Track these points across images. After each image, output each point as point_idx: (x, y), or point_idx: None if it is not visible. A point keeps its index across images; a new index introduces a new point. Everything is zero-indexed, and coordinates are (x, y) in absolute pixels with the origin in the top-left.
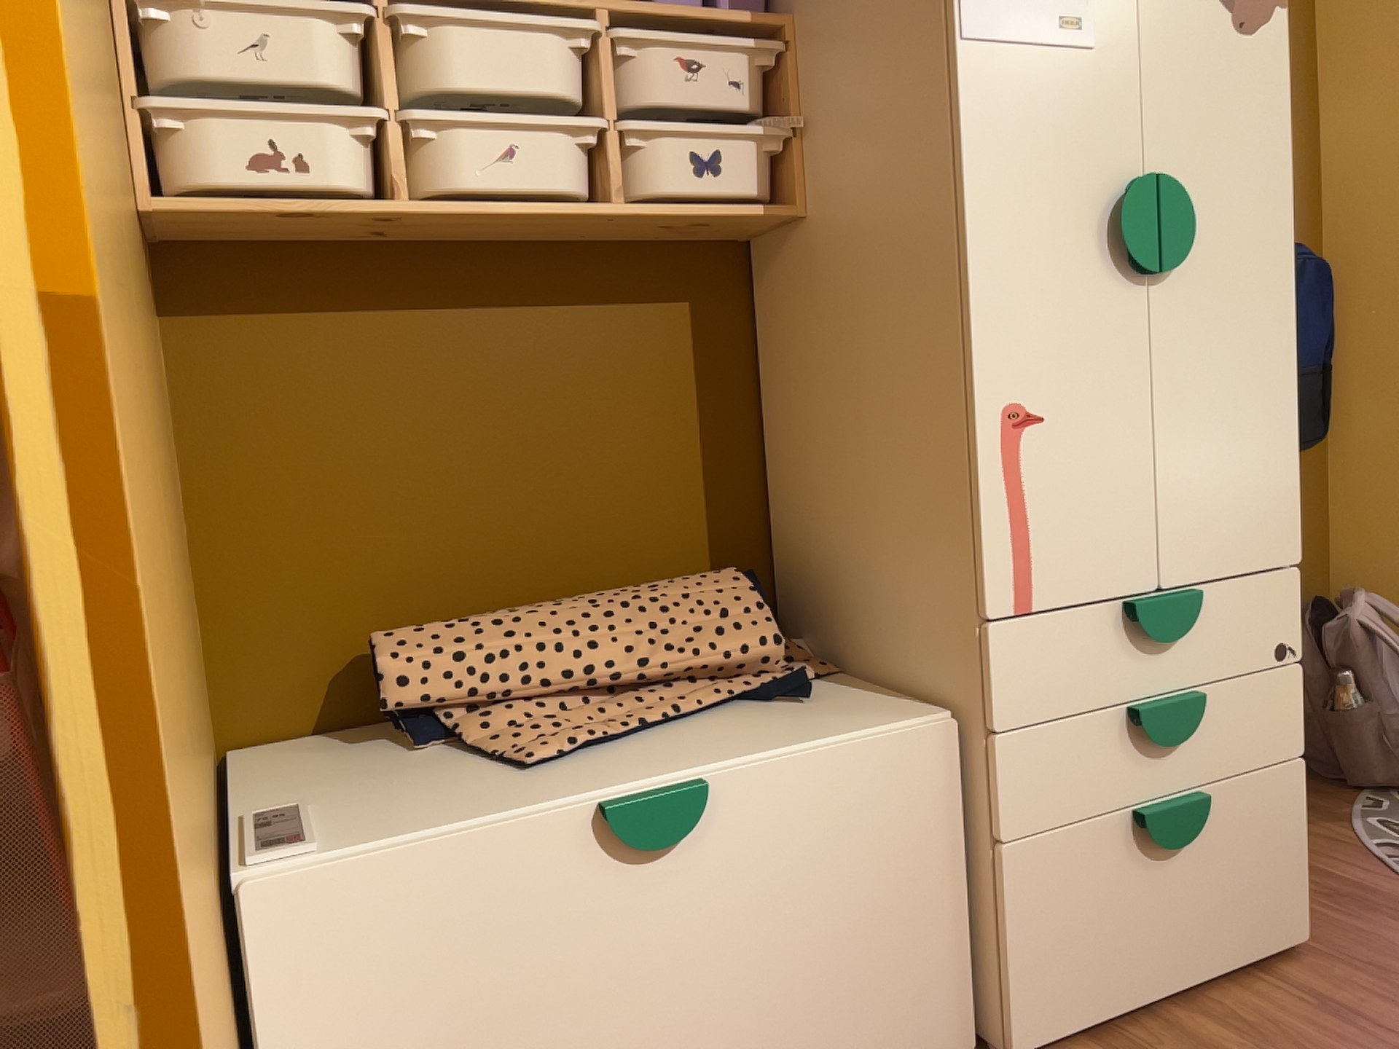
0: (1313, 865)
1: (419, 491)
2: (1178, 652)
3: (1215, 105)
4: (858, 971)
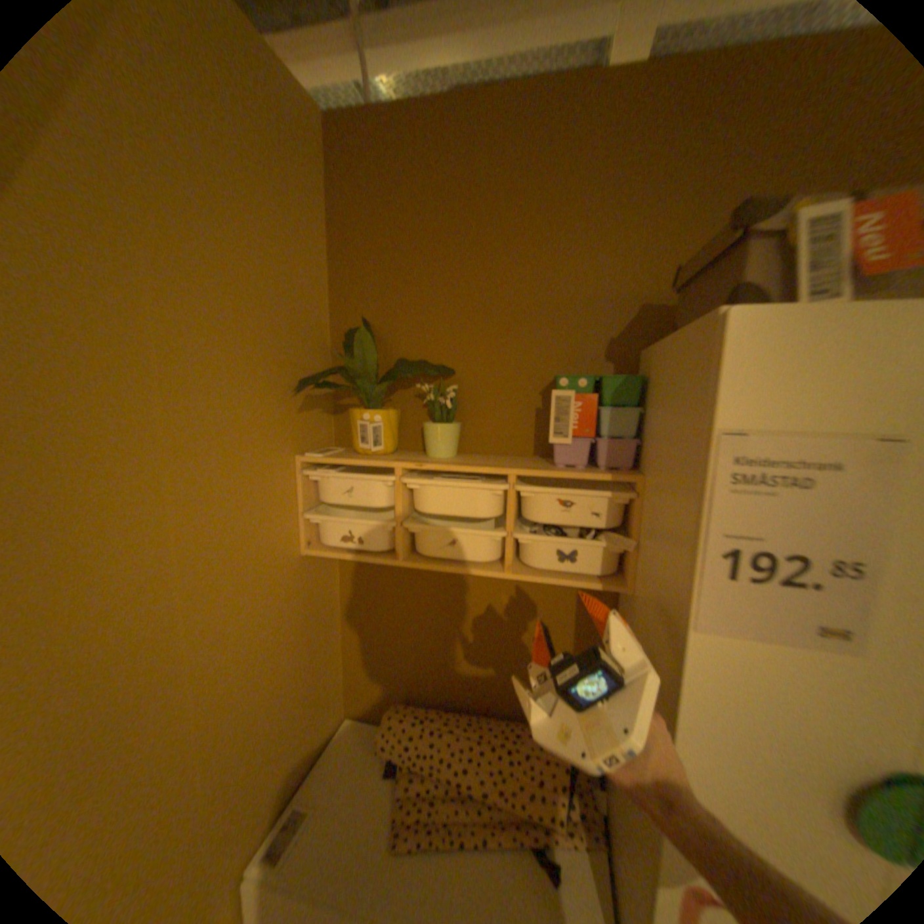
0: None
1: (426, 645)
2: None
3: None
4: None
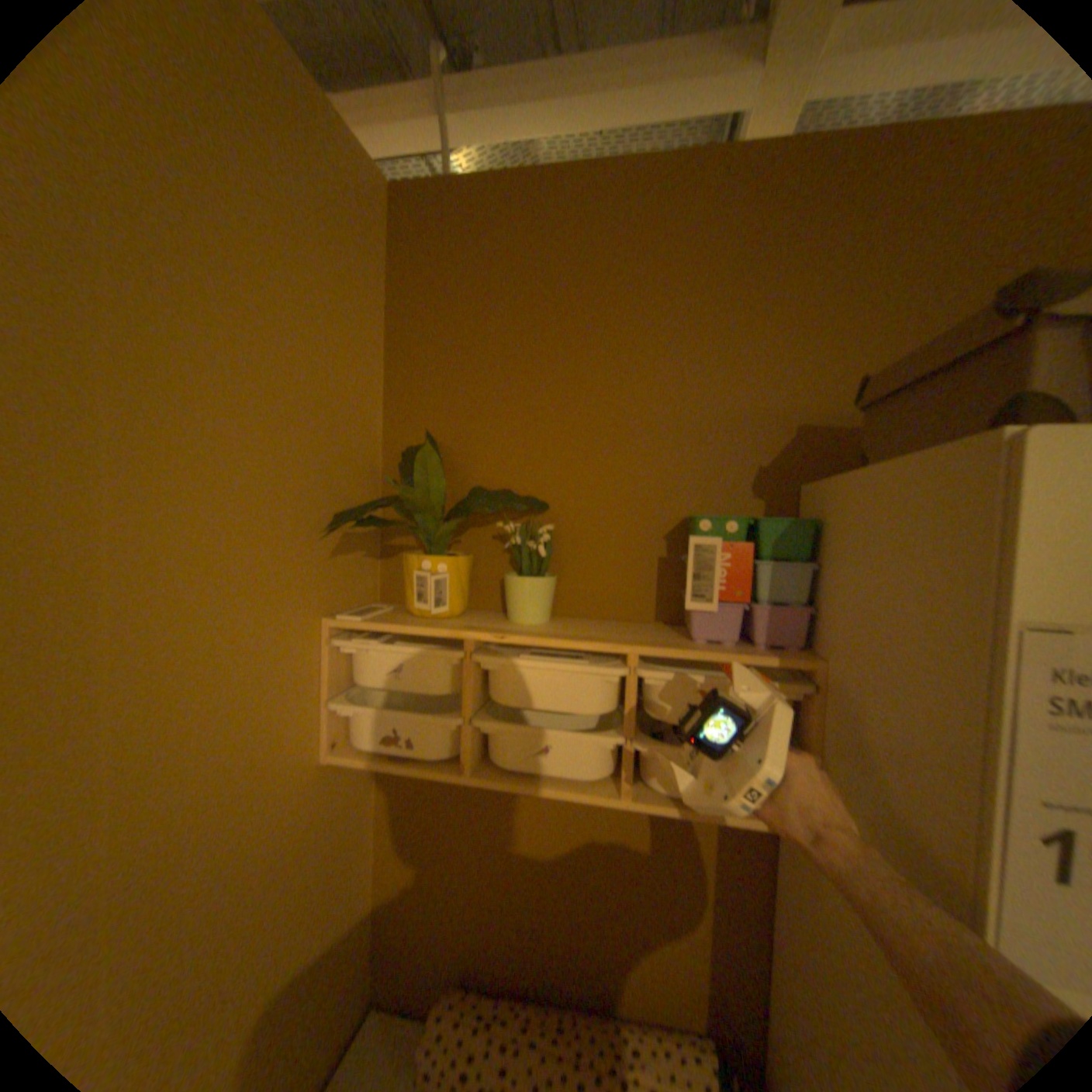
0: None
1: (497, 894)
2: None
3: None
4: None
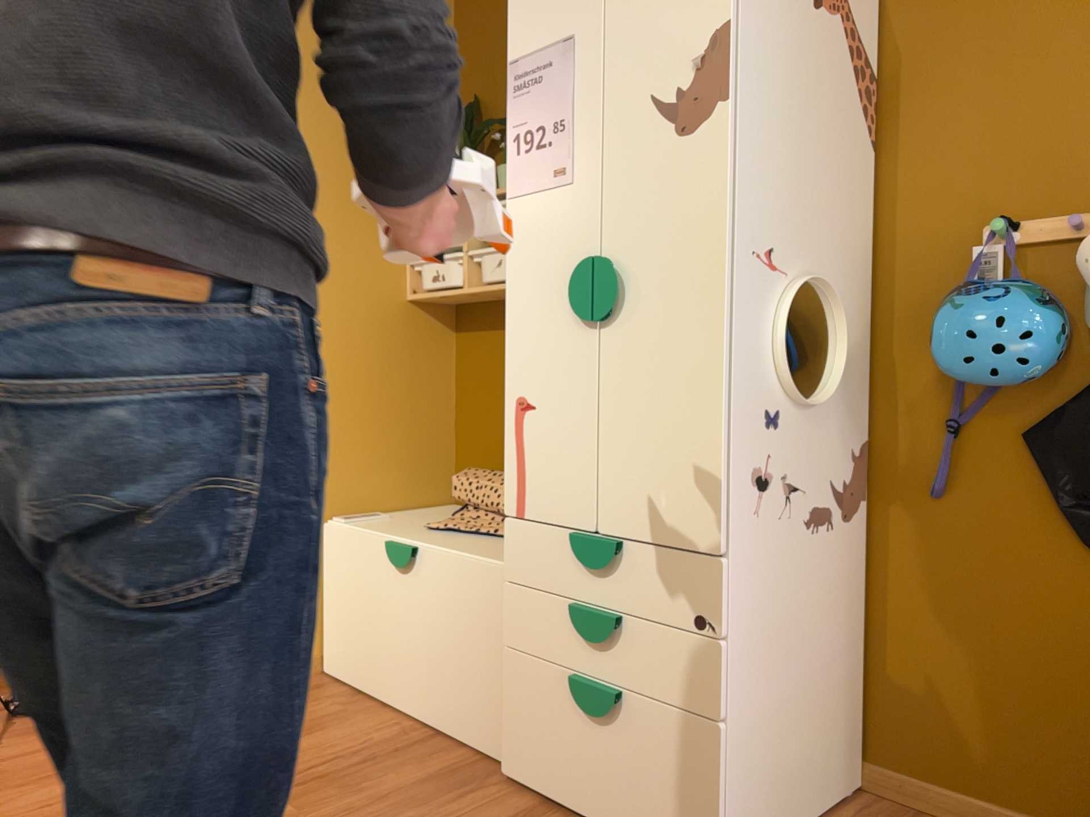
0: None
1: None
2: (610, 583)
3: (657, 195)
4: (462, 676)
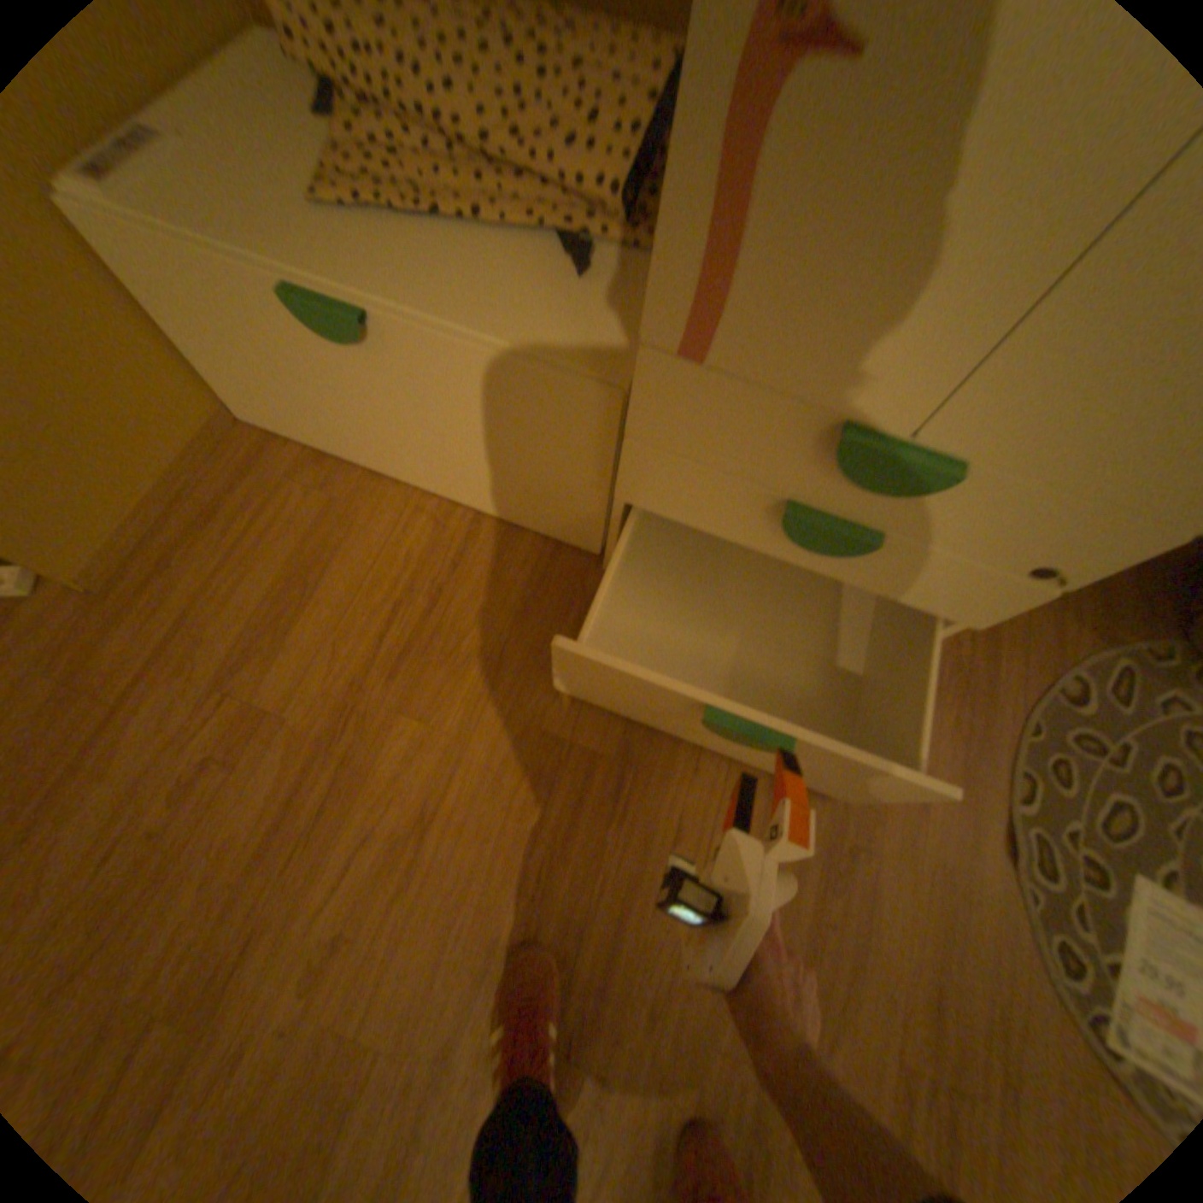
0: (991, 647)
1: None
2: (886, 499)
3: None
4: (514, 481)
